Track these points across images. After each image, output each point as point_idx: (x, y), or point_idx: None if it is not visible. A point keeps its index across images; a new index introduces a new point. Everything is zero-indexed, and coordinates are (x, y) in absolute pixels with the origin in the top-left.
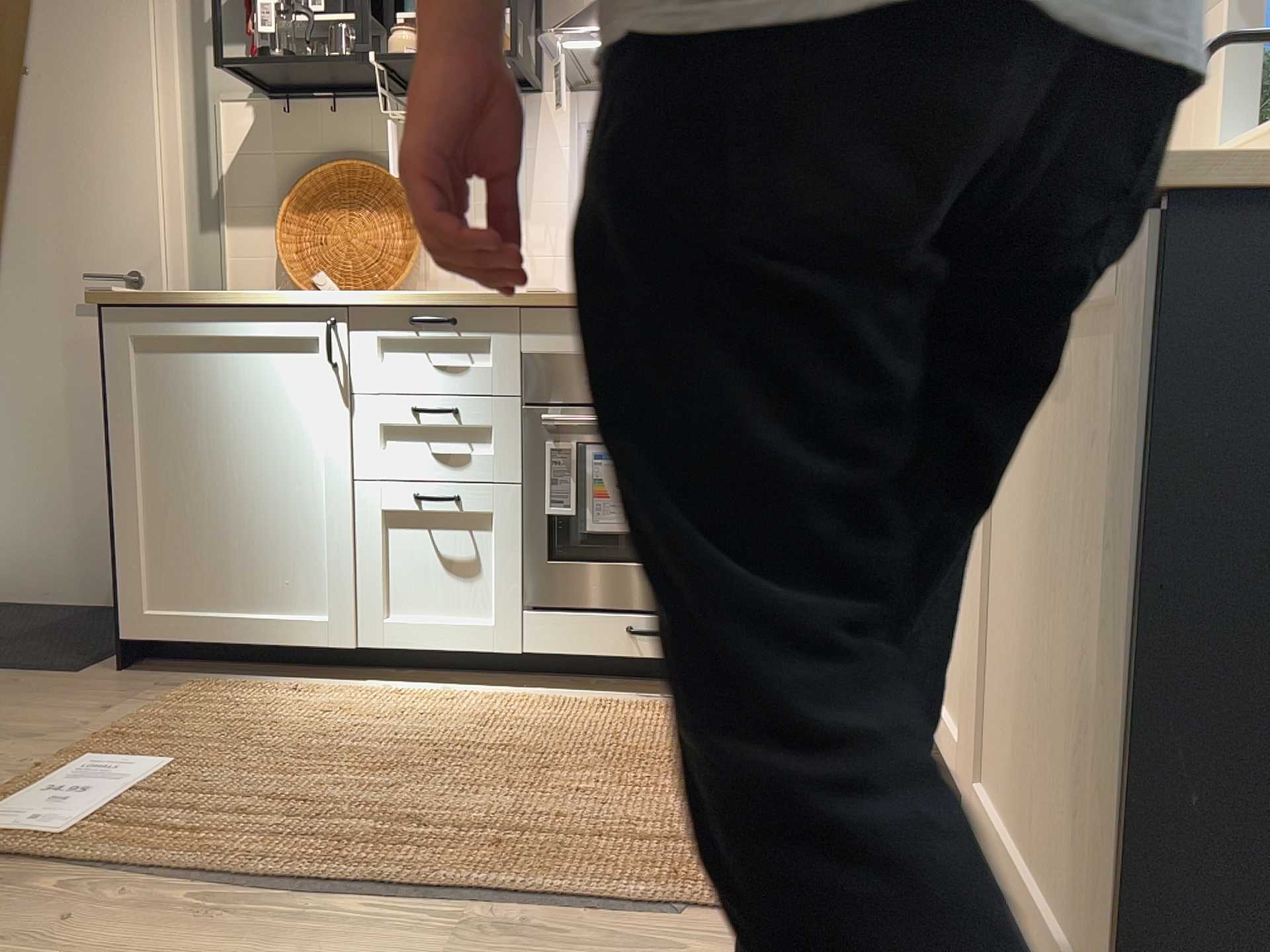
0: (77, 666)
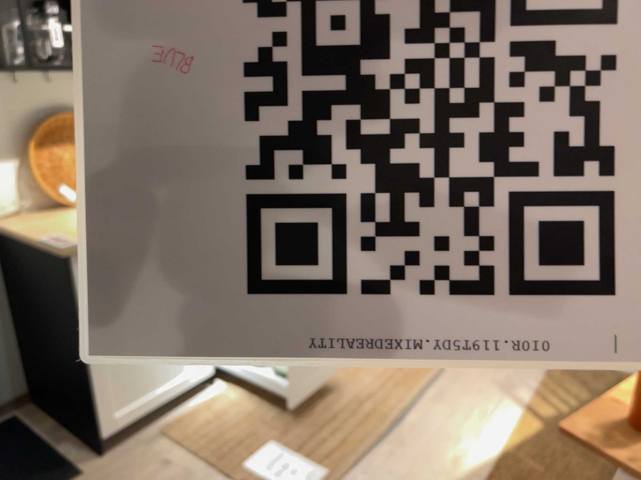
0: (71, 474)
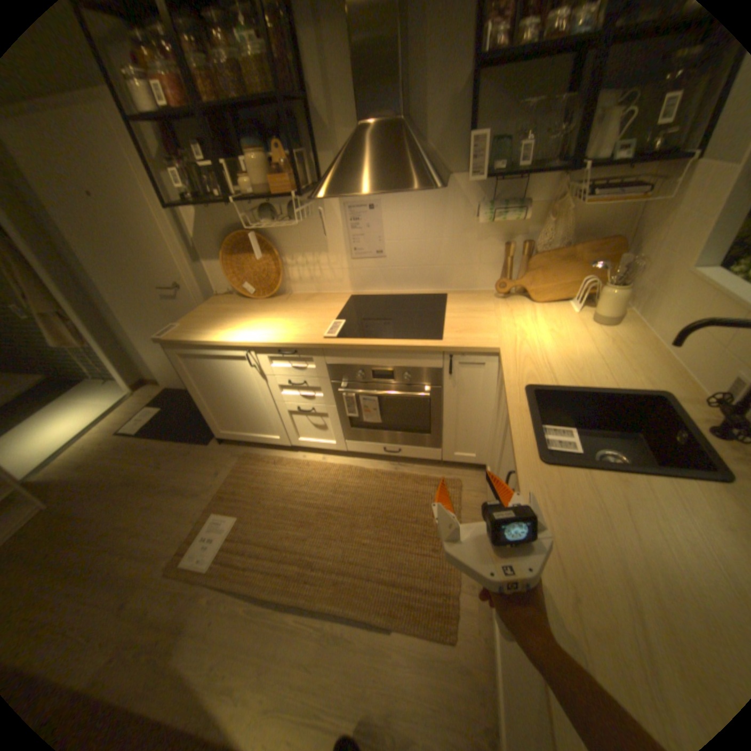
0: (206, 441)
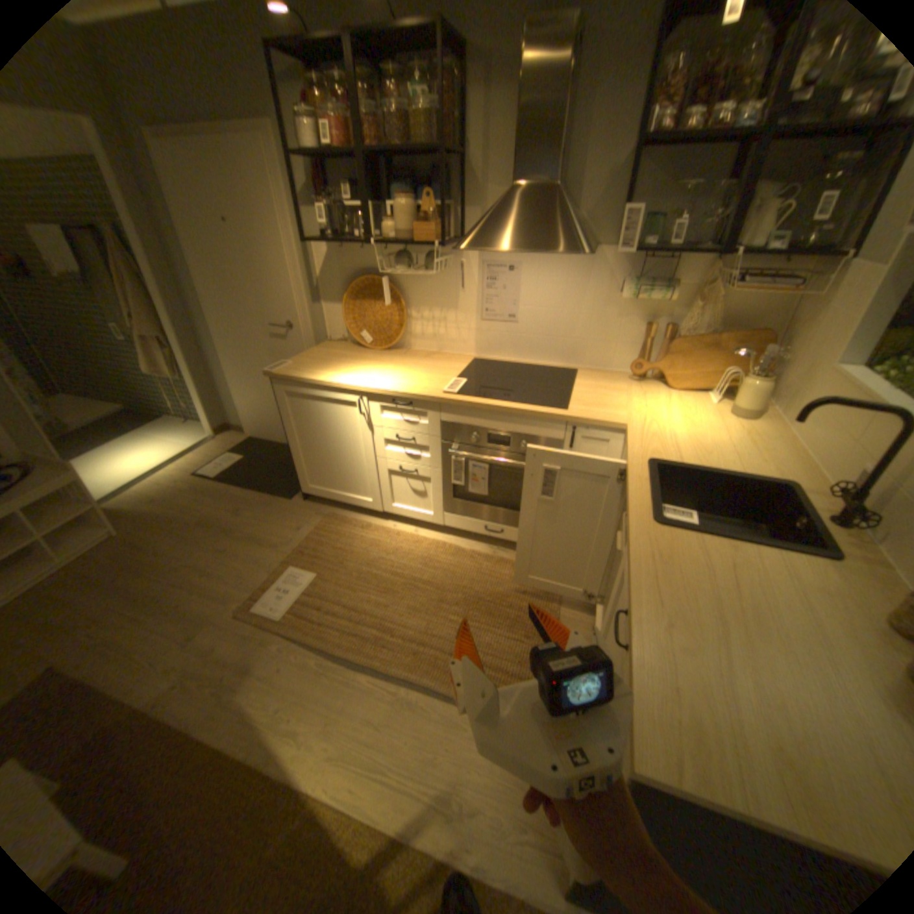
0: (290, 495)
